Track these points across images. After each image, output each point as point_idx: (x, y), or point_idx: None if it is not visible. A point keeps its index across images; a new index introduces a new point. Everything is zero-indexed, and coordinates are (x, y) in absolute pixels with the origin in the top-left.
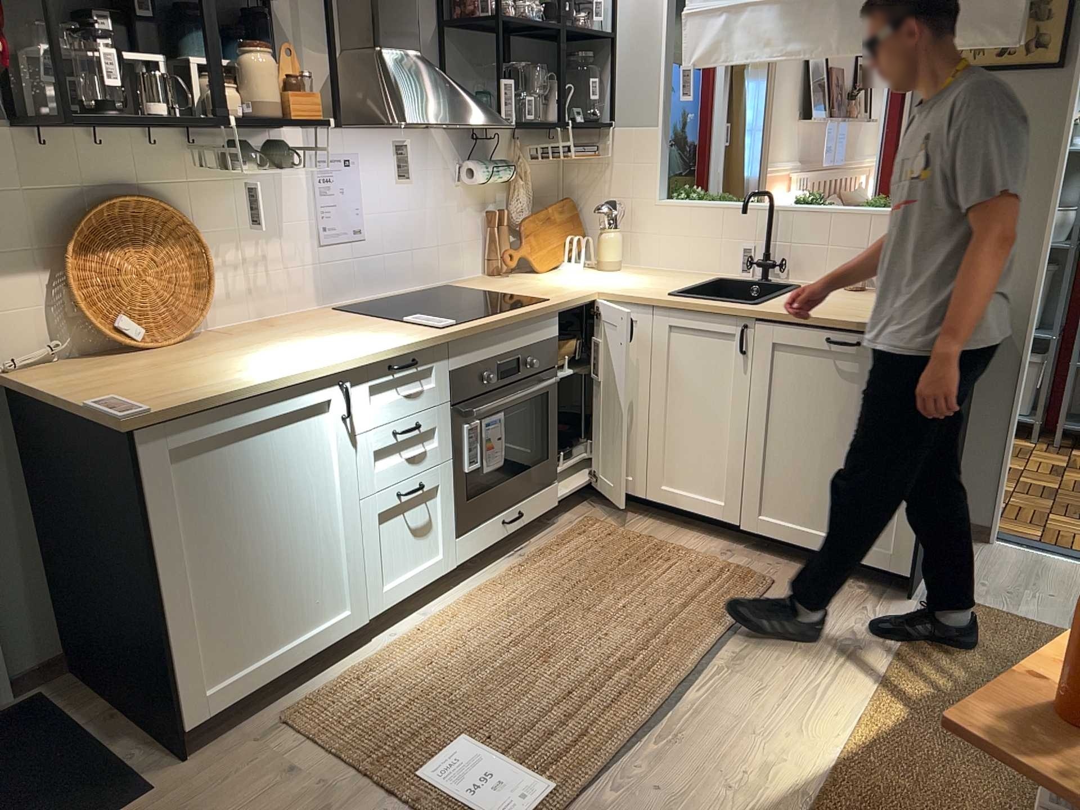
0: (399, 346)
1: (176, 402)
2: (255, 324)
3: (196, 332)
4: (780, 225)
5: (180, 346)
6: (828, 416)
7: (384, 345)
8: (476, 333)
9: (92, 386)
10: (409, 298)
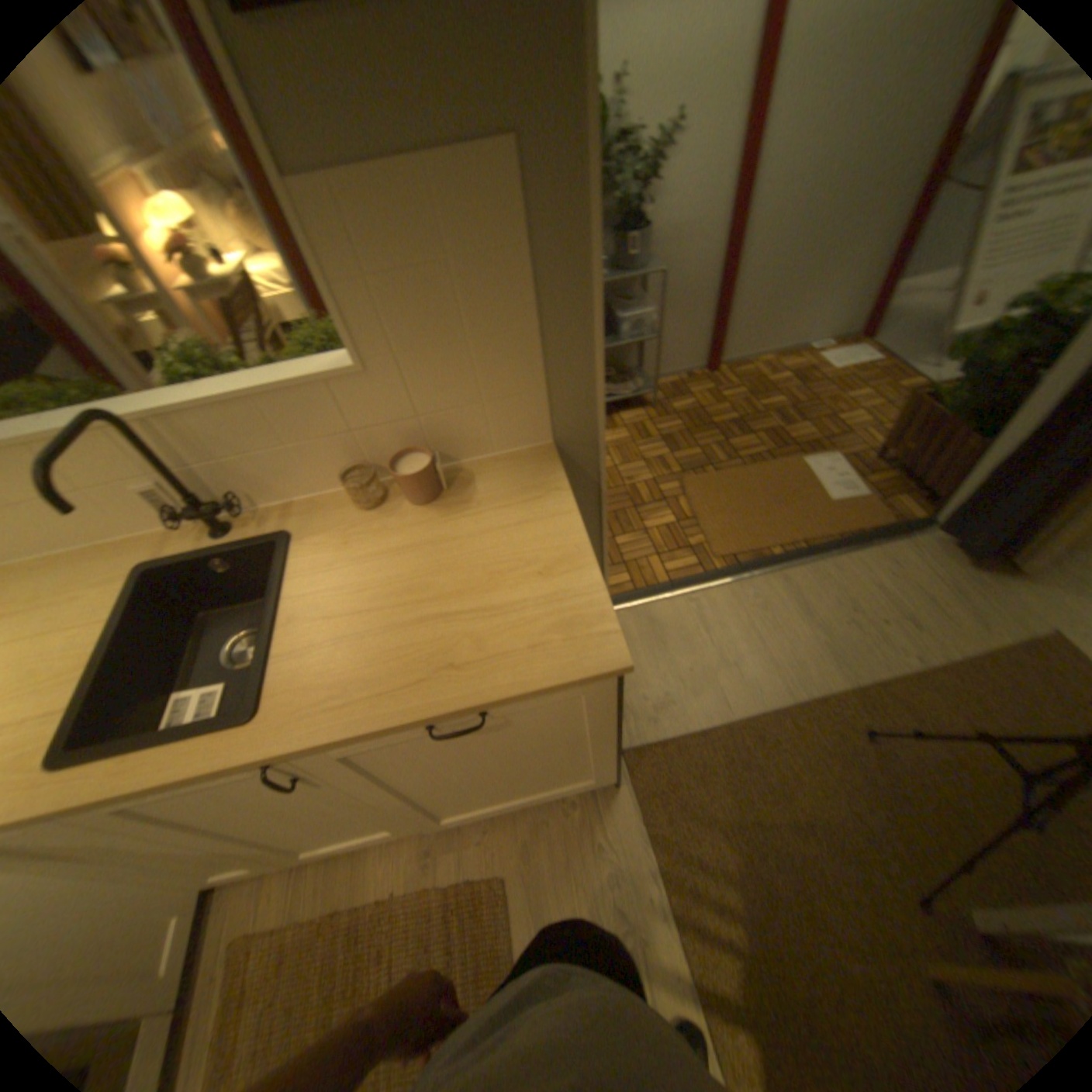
0: None
1: None
2: None
3: None
4: (167, 443)
5: None
6: (471, 763)
7: None
8: None
9: None
10: None
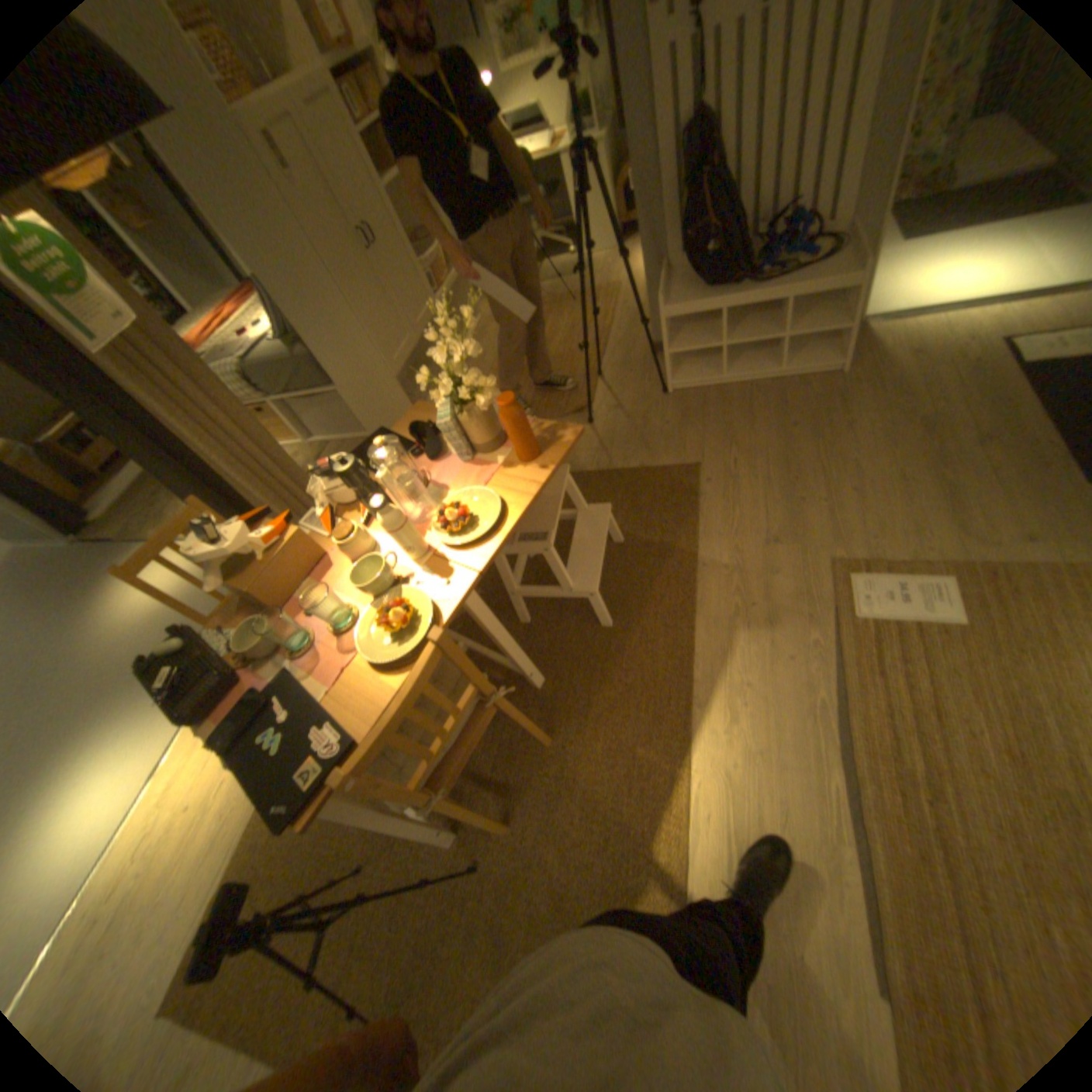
0: None
1: None
2: None
3: None
4: None
5: None
6: None
7: None
8: None
9: None
10: None
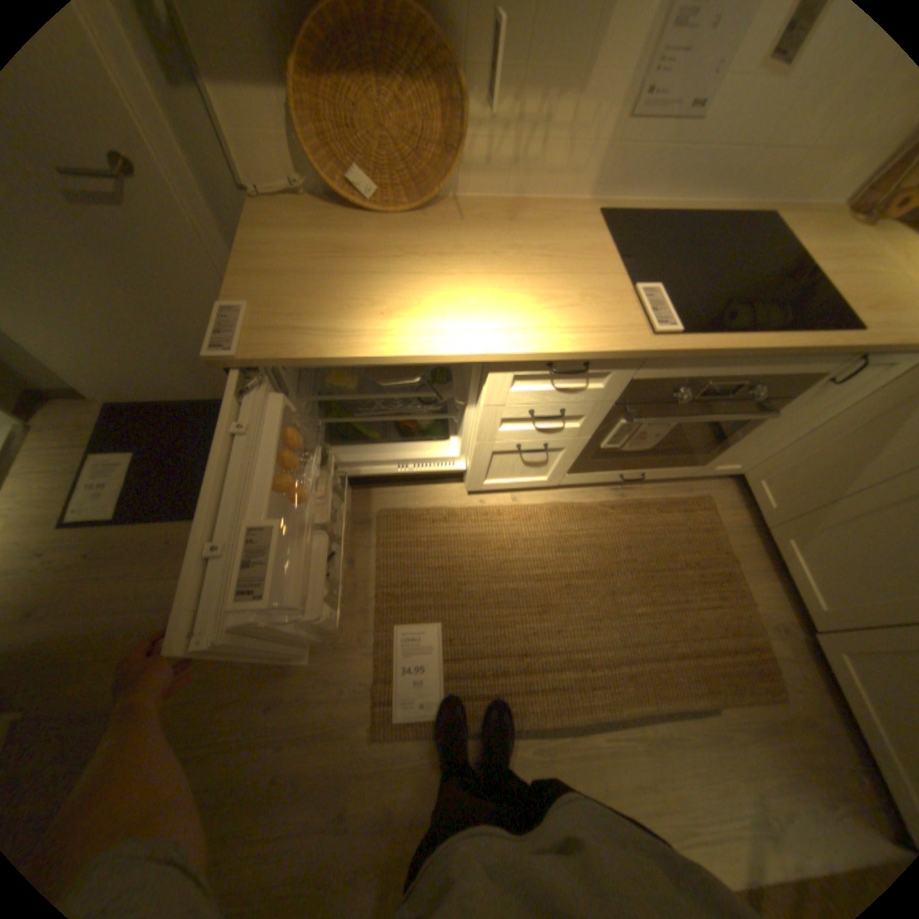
0: (570, 351)
1: (274, 347)
2: (505, 202)
3: (442, 193)
4: None
5: (403, 216)
6: None
7: (559, 338)
8: (696, 354)
9: (269, 260)
10: (713, 212)
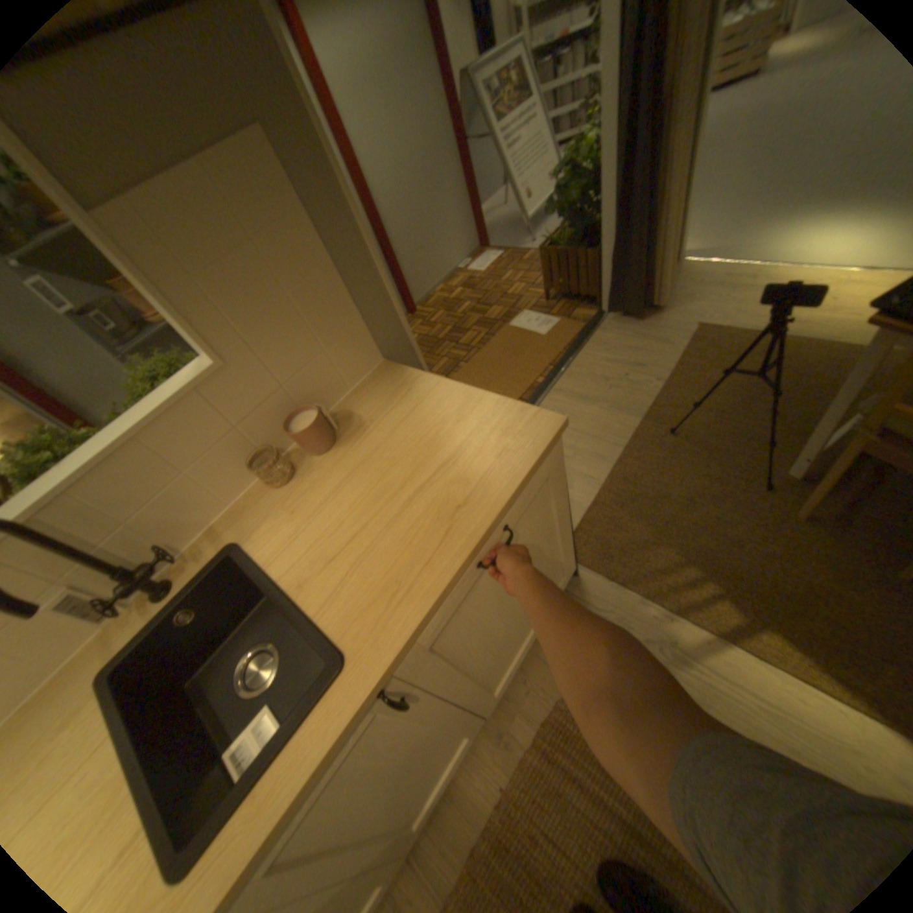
0: None
1: None
2: None
3: None
4: (68, 529)
5: None
6: (501, 598)
7: None
8: None
9: None
10: None
